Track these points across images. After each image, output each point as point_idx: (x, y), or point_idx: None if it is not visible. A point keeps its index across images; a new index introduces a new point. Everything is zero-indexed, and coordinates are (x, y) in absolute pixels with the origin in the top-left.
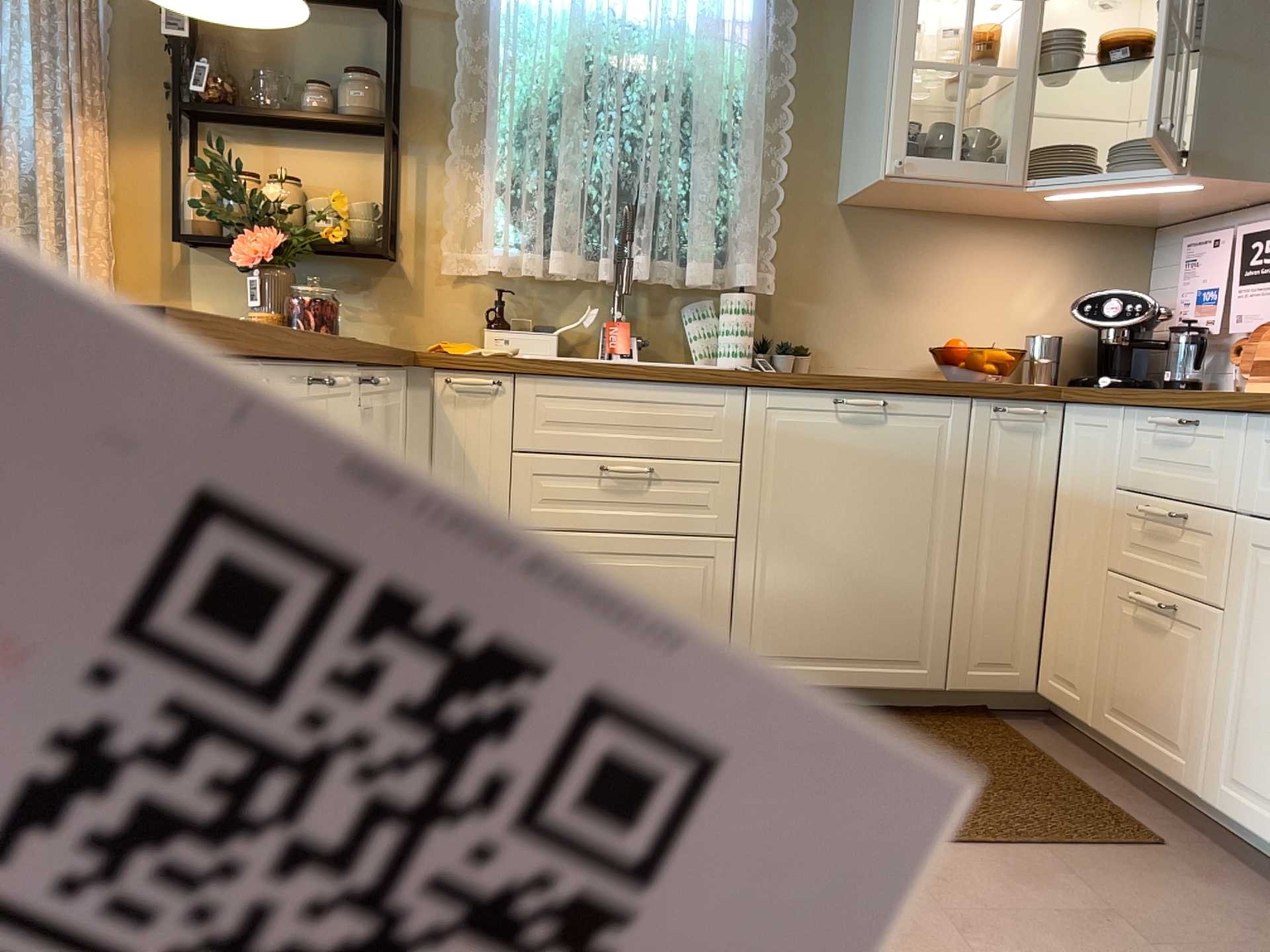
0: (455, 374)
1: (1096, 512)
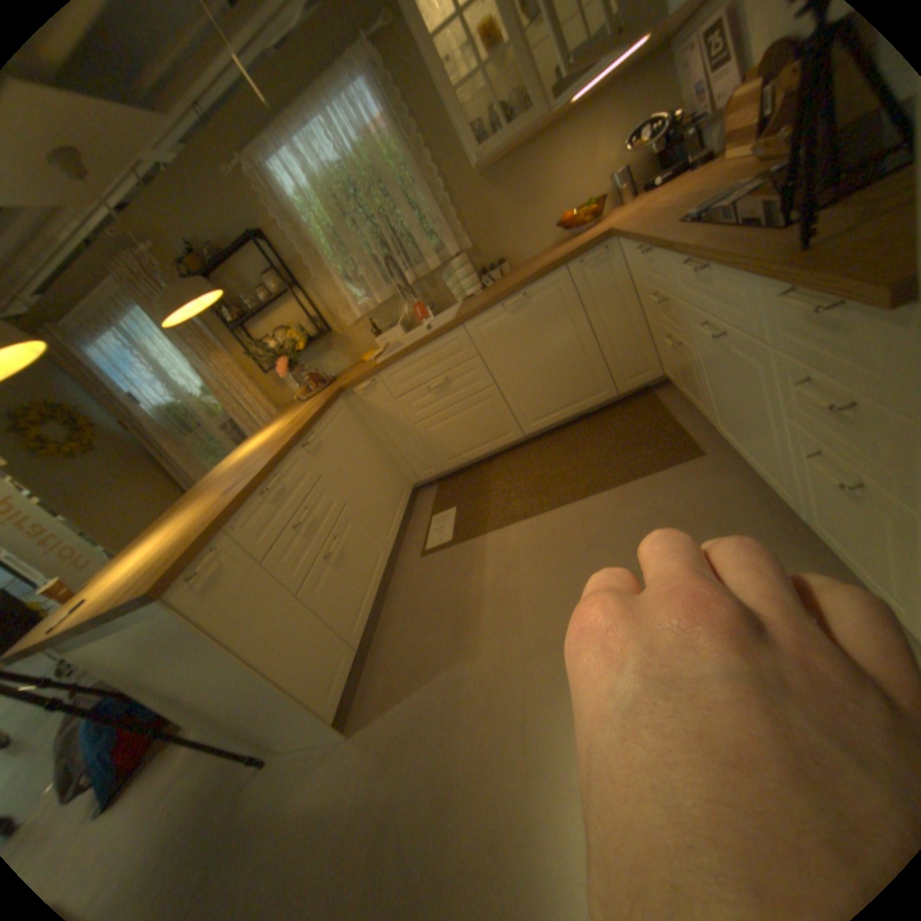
0: (360, 385)
1: (646, 292)
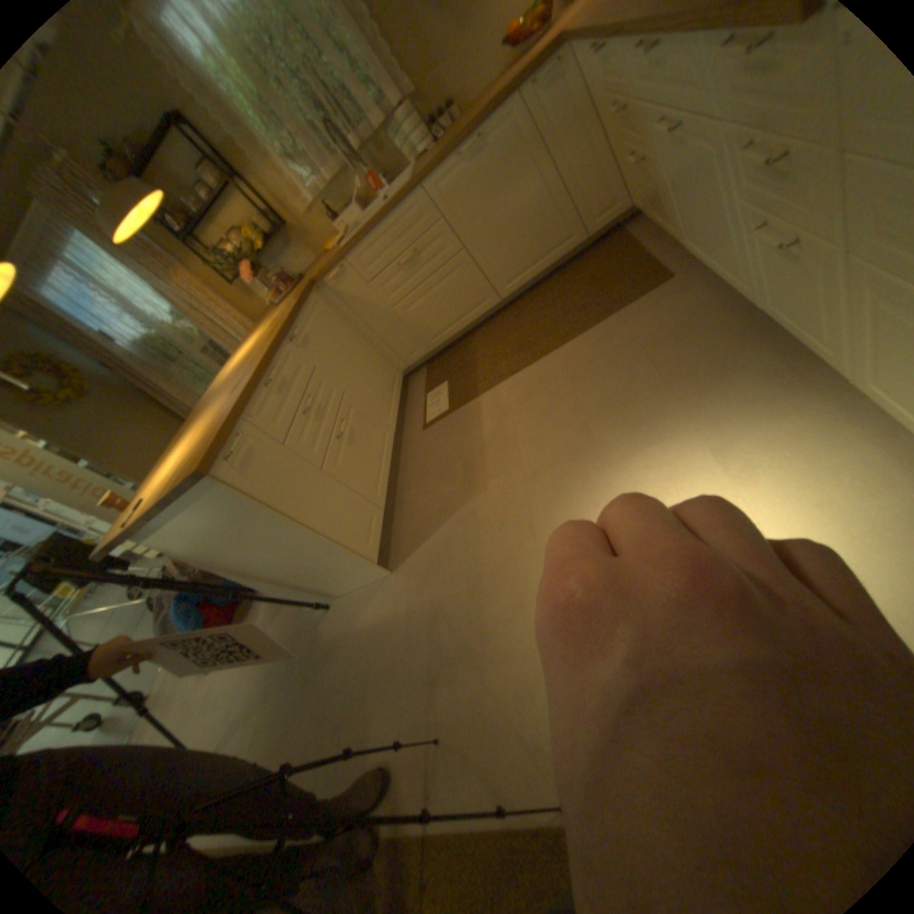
0: (329, 274)
1: (605, 106)
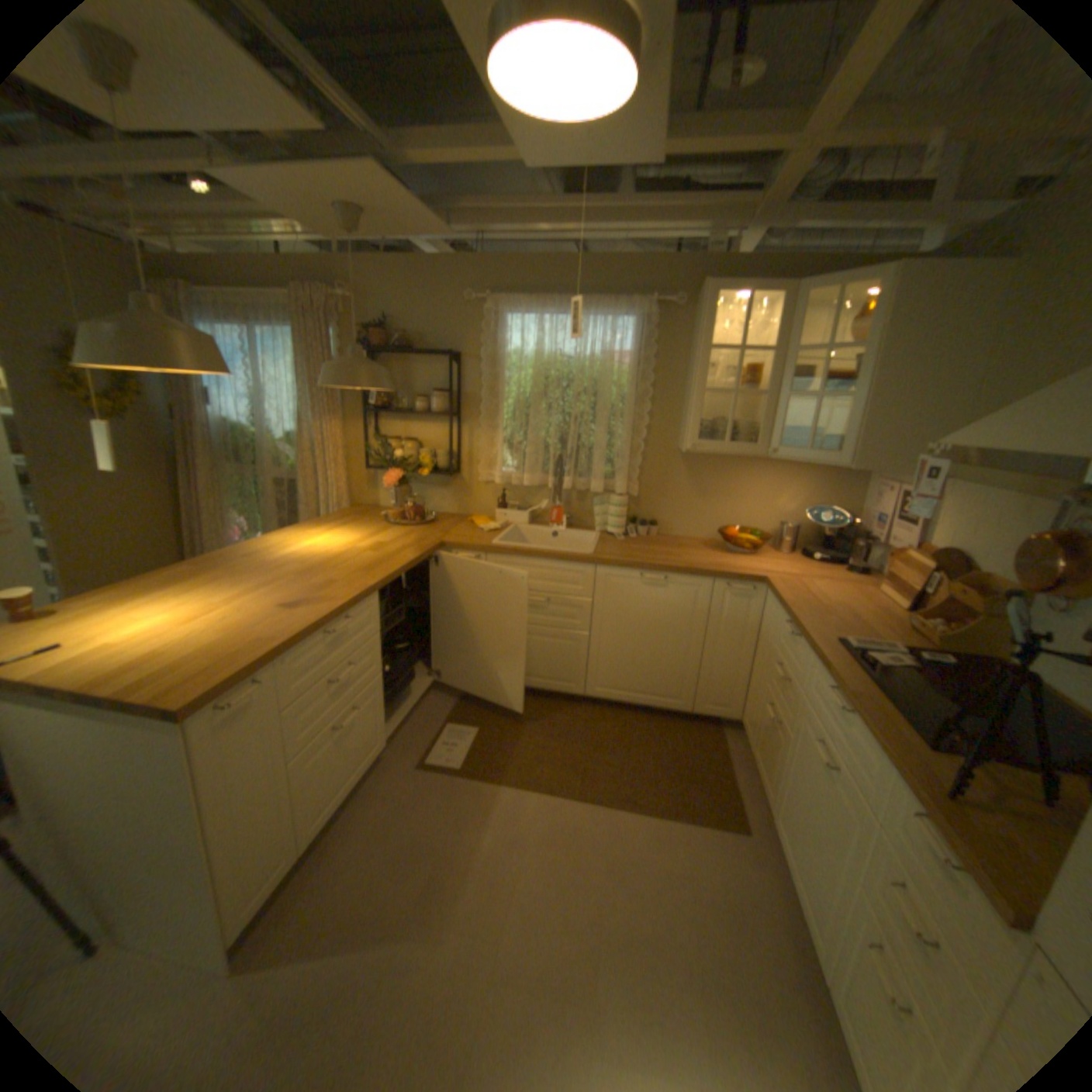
0: (461, 551)
1: (768, 650)
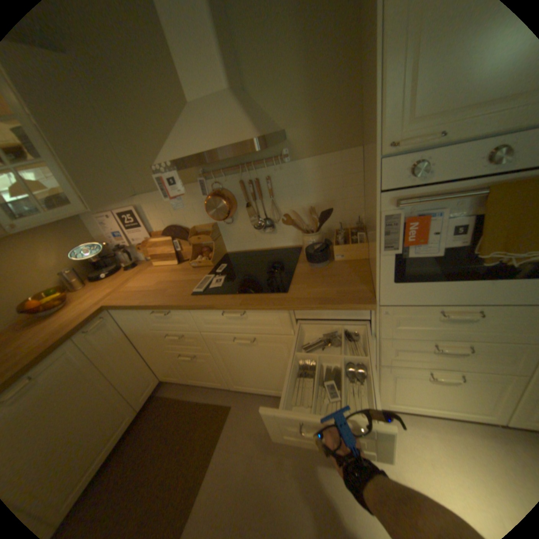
0: None
1: (145, 337)
